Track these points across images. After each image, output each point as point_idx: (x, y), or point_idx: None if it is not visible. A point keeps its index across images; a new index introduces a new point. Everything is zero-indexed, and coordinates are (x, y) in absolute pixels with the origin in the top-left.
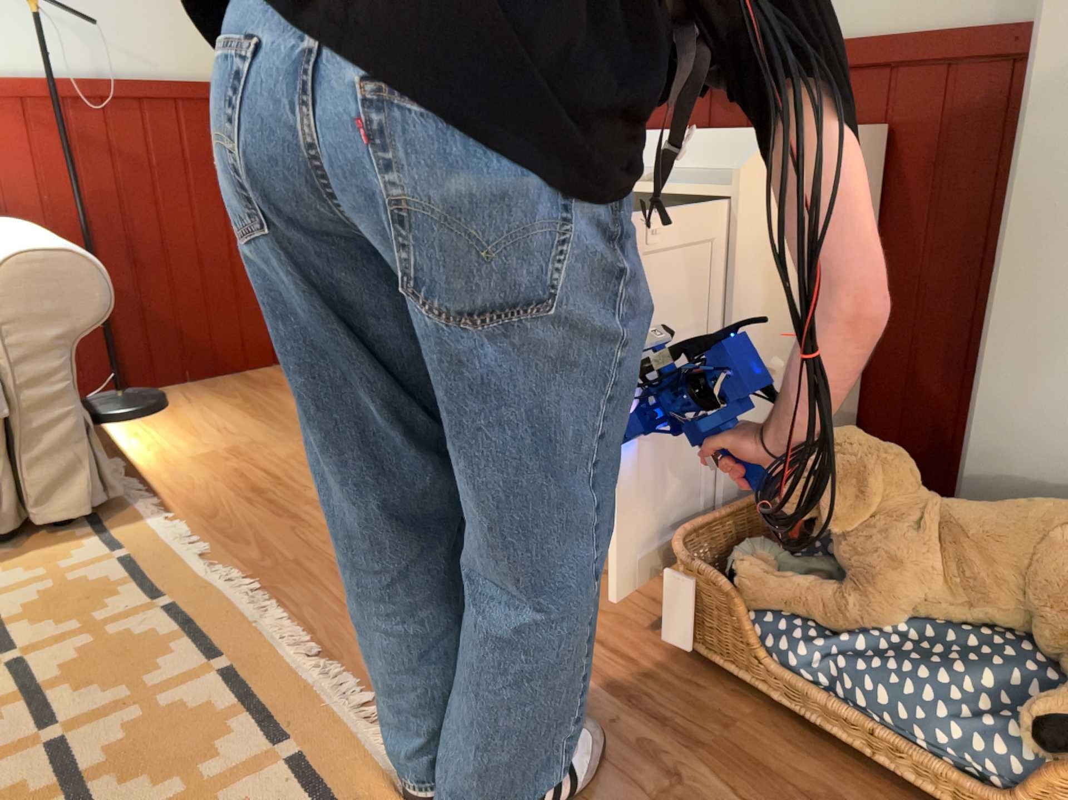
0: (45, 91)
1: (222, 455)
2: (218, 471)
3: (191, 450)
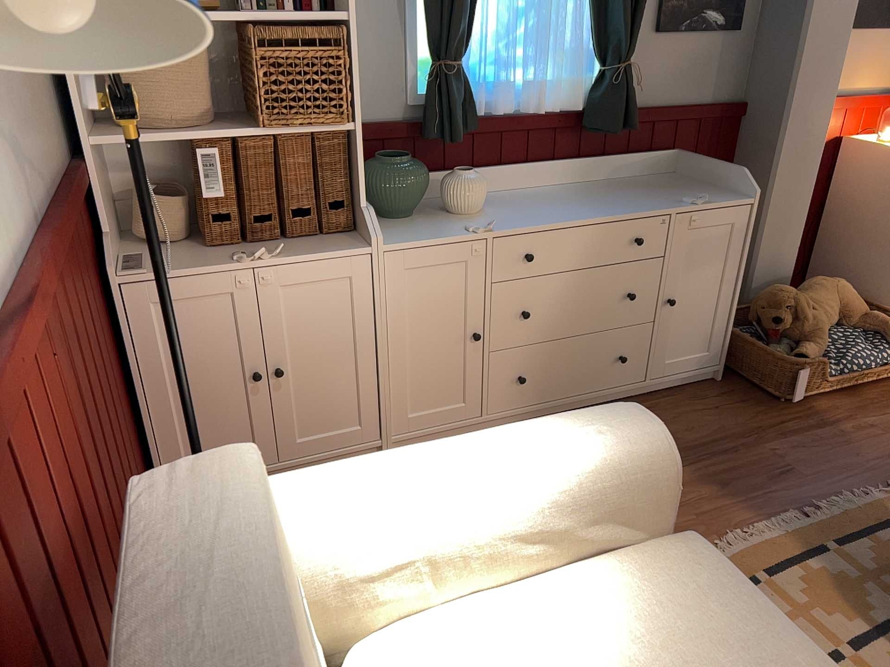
0: (44, 273)
1: None
2: None
3: None
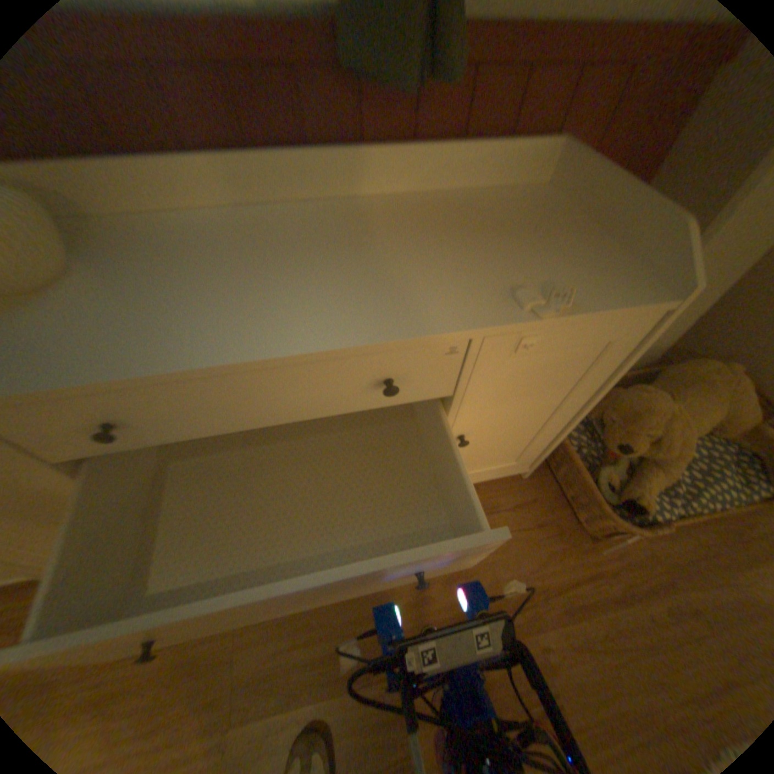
0: None
1: None
2: None
3: None
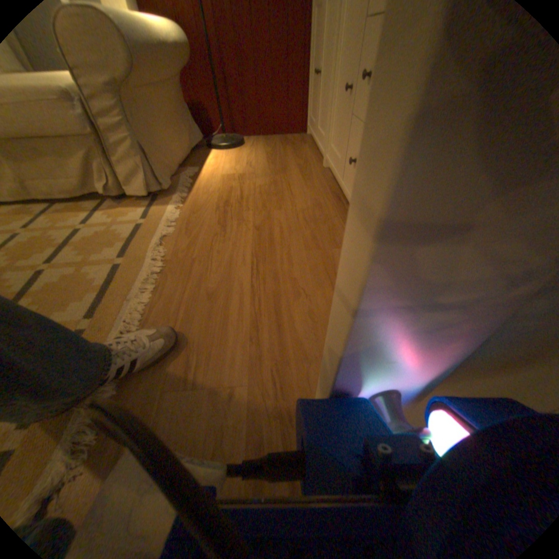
0: None
1: (234, 177)
2: (224, 186)
3: (226, 171)
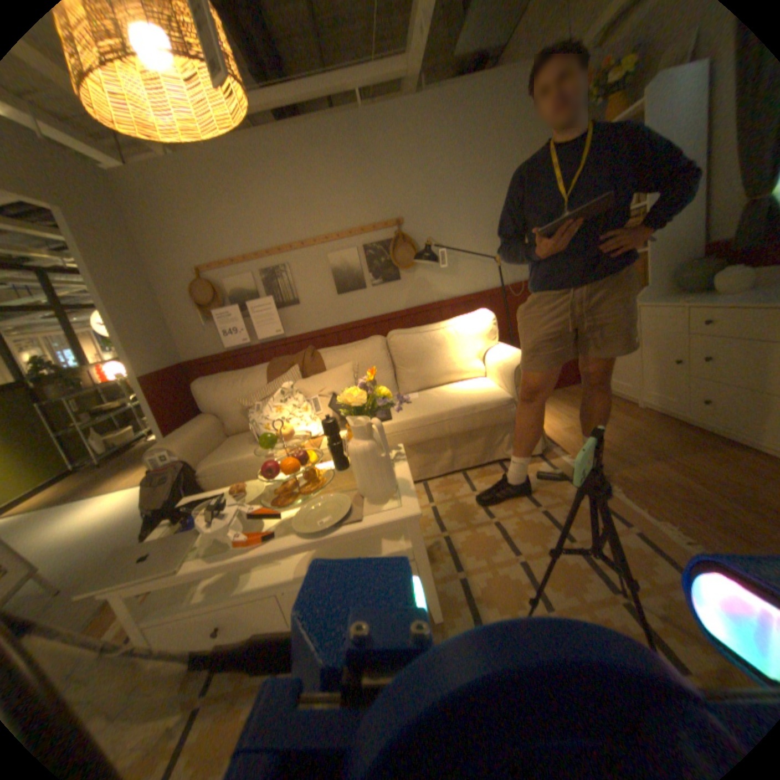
0: (497, 290)
1: (576, 429)
2: (579, 436)
3: (561, 426)
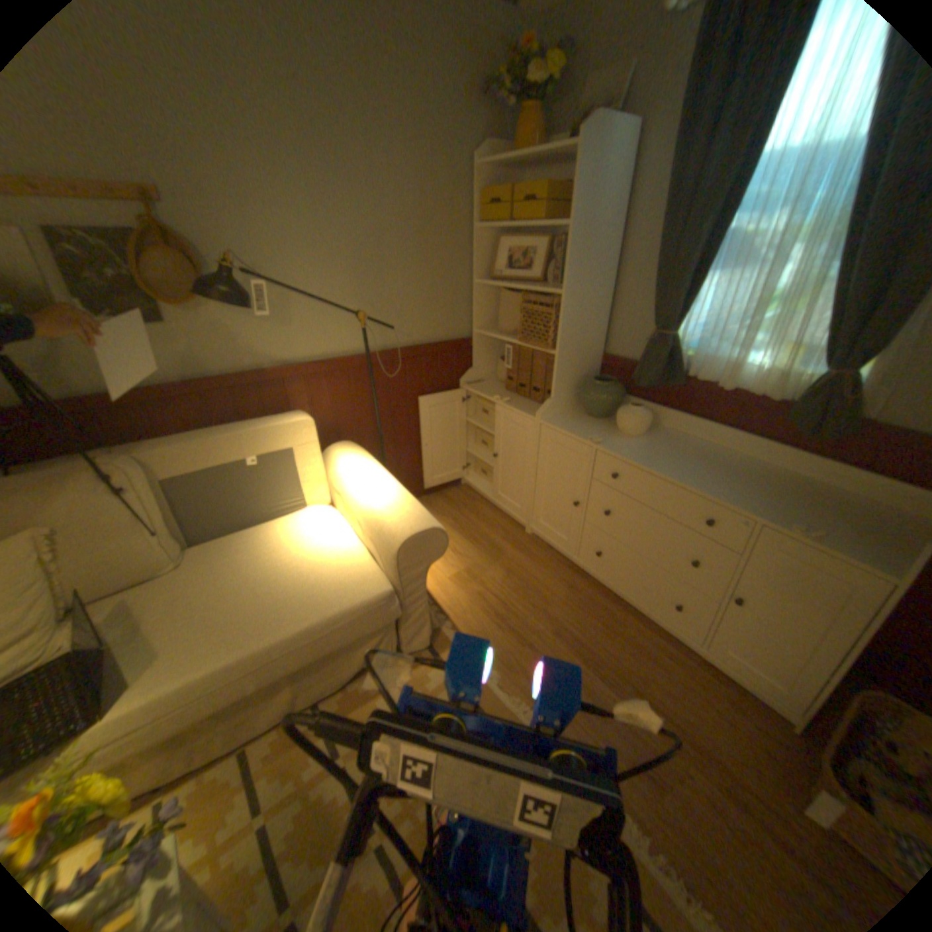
0: (359, 360)
1: (465, 577)
2: (469, 593)
3: (446, 571)
